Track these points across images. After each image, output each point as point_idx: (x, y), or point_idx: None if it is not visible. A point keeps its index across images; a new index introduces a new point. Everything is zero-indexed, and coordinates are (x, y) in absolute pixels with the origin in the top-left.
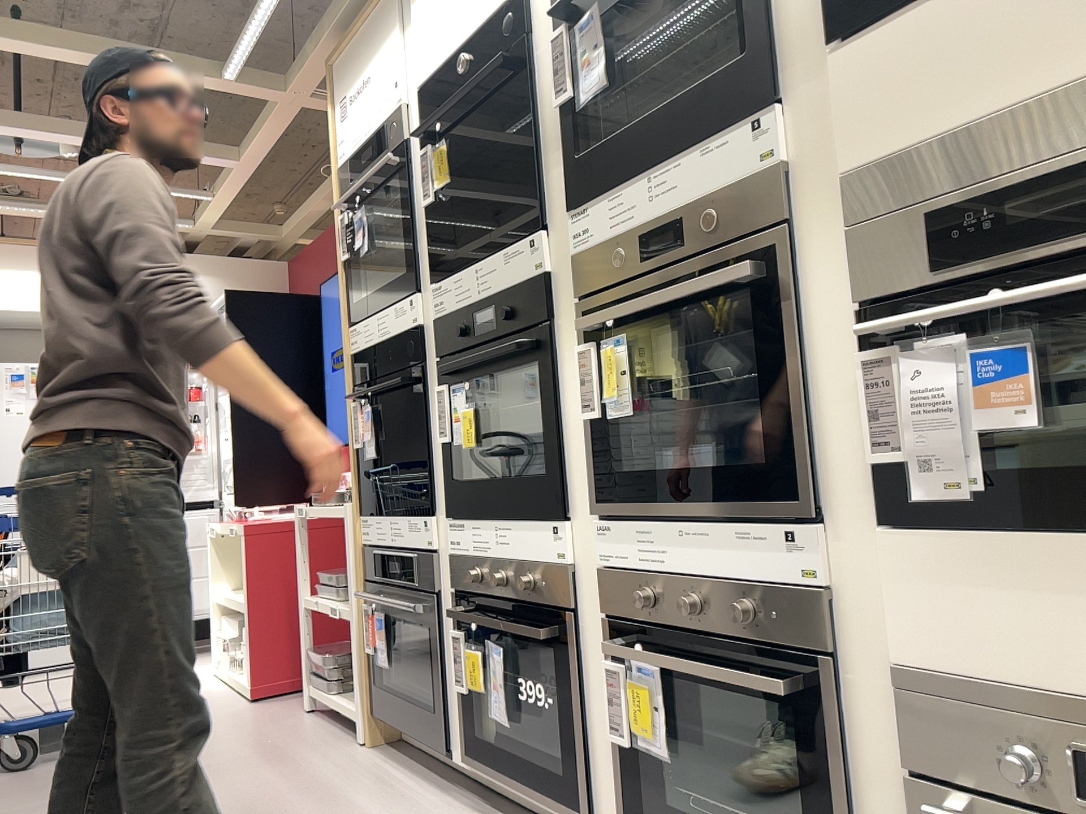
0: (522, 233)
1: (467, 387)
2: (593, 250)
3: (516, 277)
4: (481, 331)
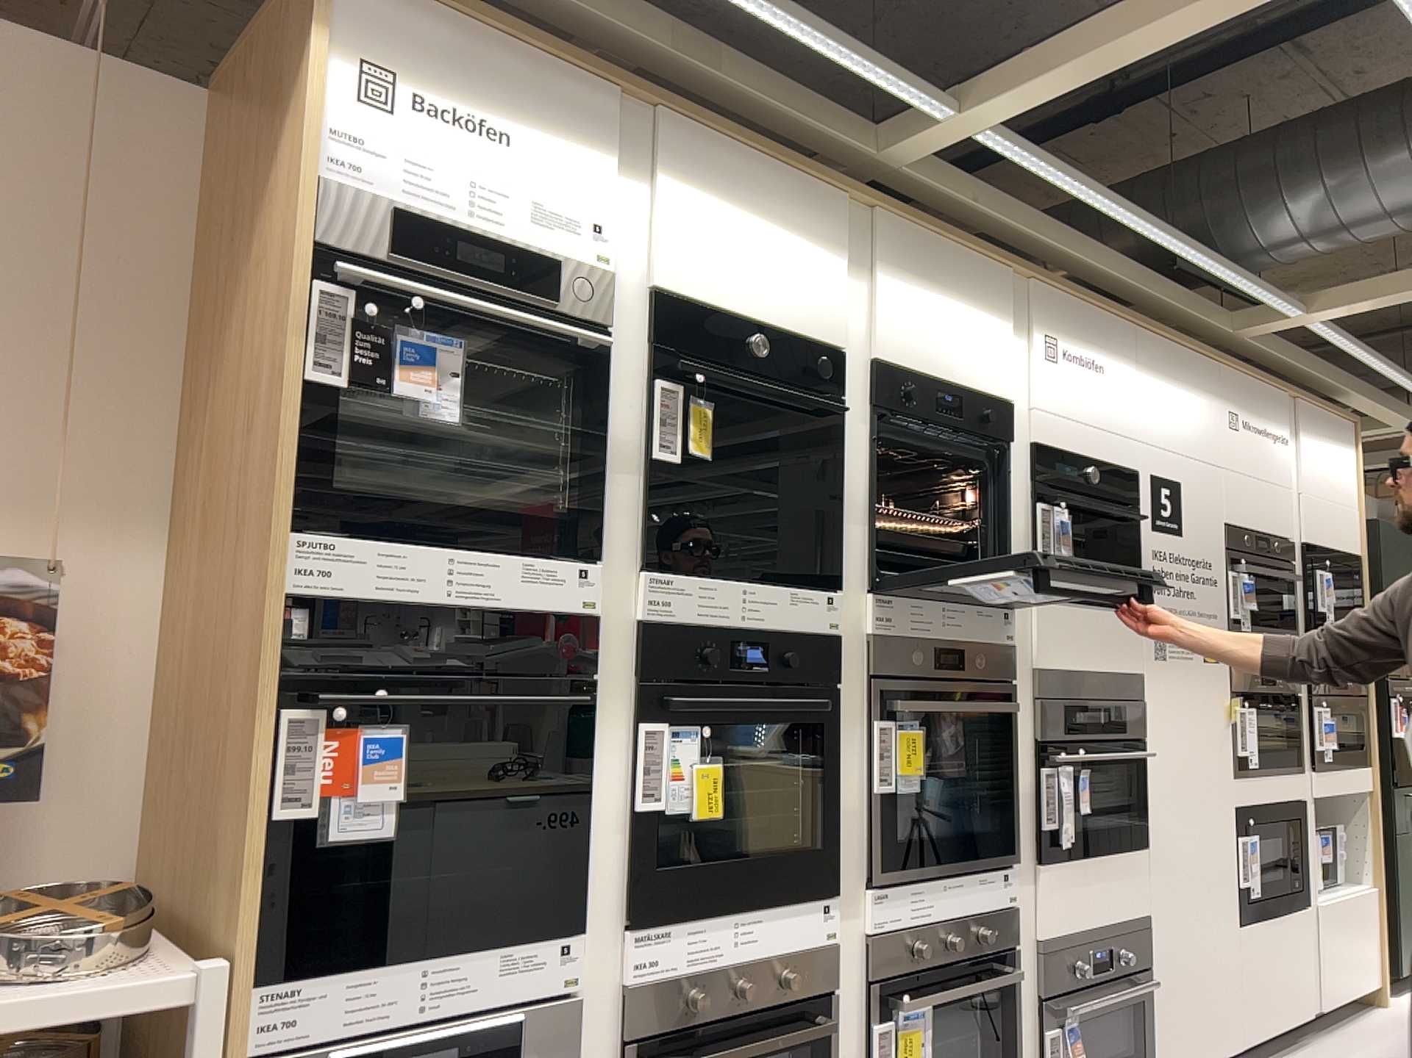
0: (806, 580)
1: (702, 728)
2: (886, 635)
3: (802, 623)
4: (741, 664)
